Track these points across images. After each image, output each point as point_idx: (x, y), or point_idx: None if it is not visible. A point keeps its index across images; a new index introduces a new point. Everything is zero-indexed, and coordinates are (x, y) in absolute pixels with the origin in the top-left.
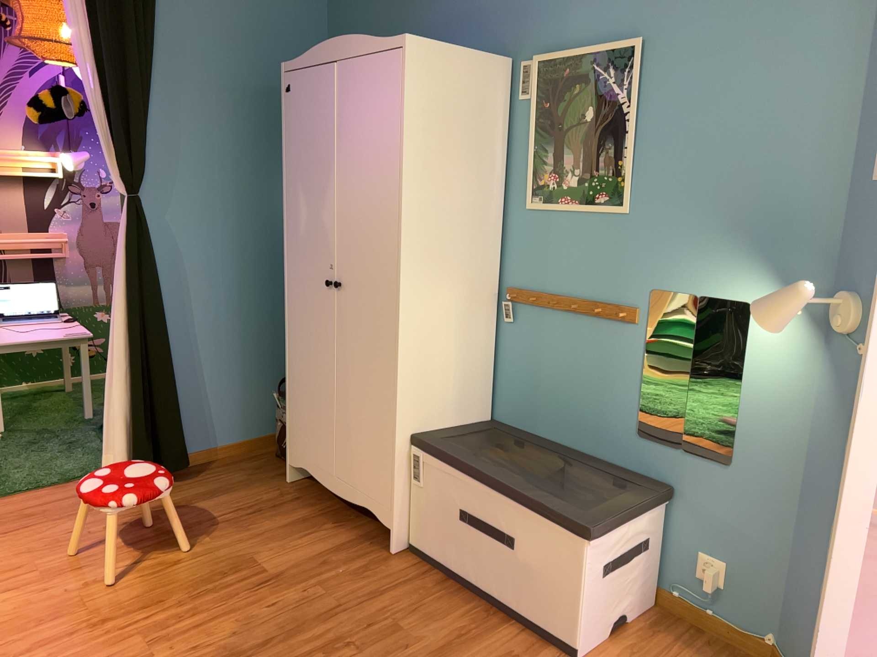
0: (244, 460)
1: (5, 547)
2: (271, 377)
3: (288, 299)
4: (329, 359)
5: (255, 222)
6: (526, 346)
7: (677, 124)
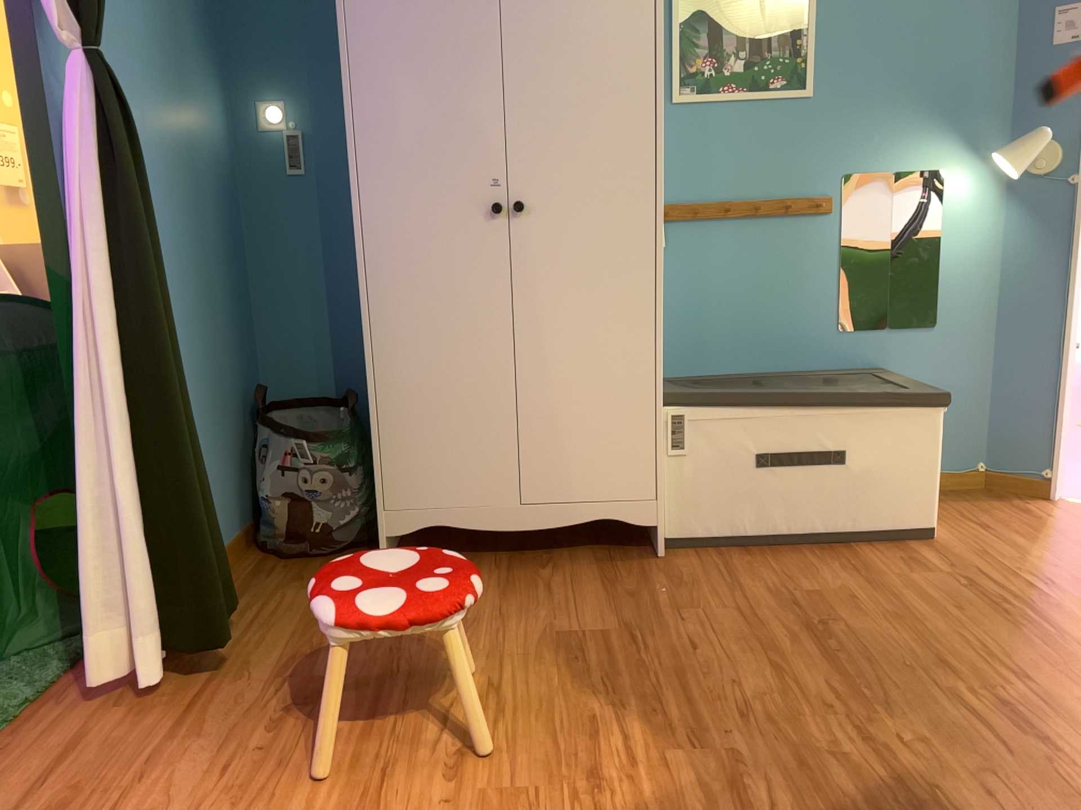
0: (254, 574)
1: None
2: (229, 432)
3: (369, 258)
4: (495, 329)
5: (184, 151)
6: (684, 273)
7: (858, 0)
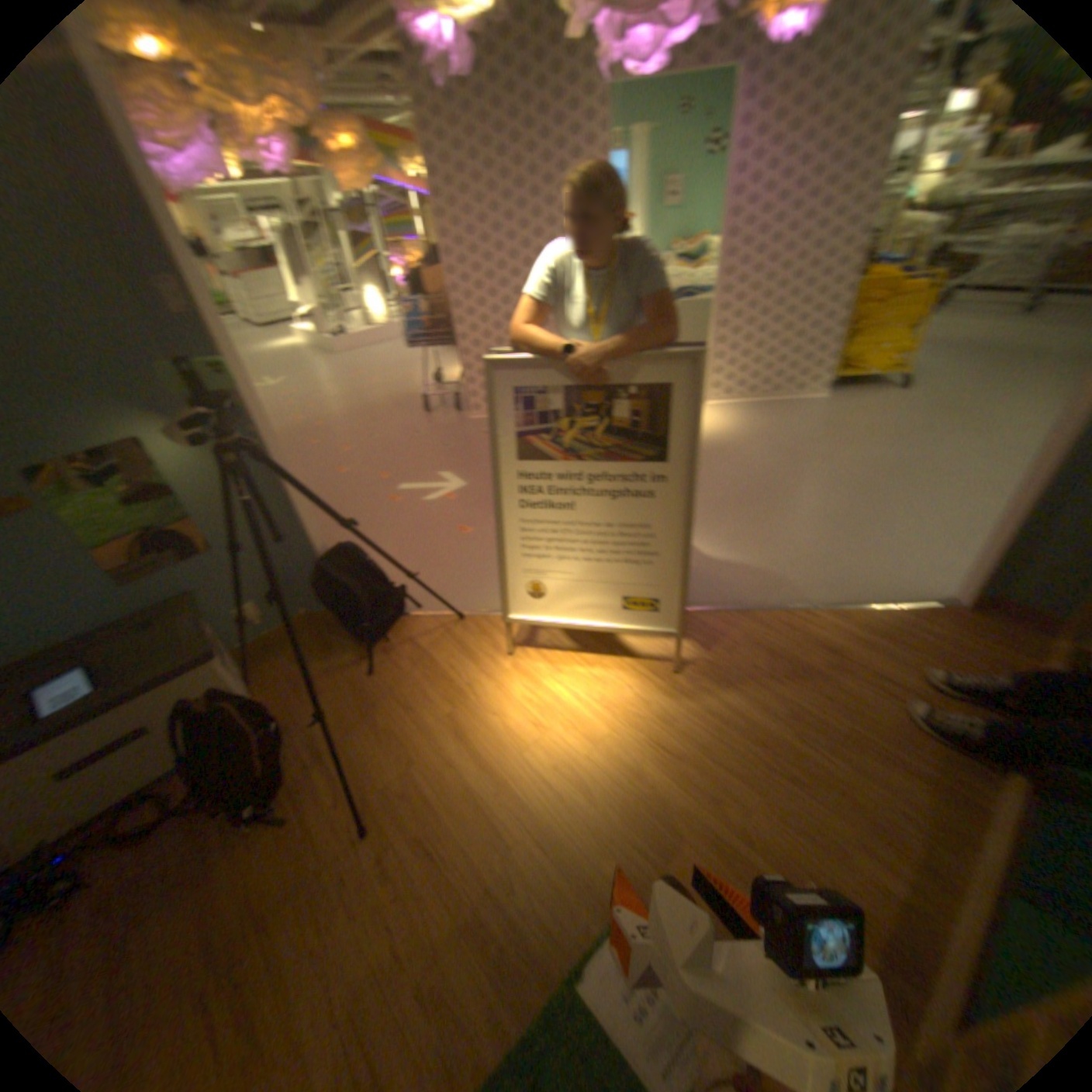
0: None
1: None
2: None
3: None
4: None
5: None
6: None
7: None
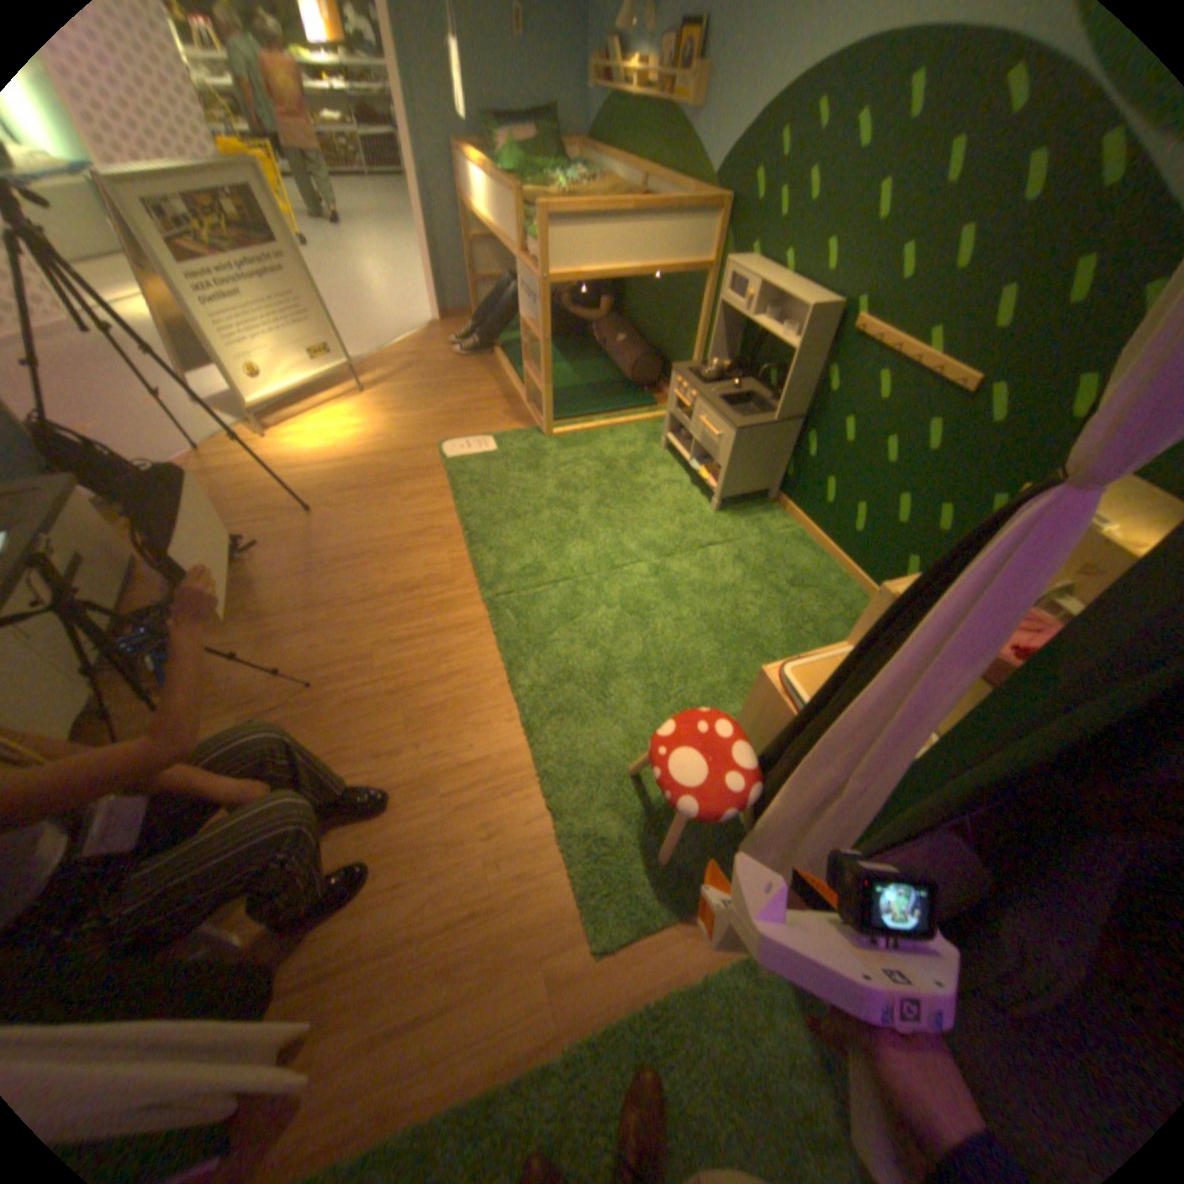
0: None
1: (464, 869)
2: None
3: None
4: None
5: None
6: None
7: None
